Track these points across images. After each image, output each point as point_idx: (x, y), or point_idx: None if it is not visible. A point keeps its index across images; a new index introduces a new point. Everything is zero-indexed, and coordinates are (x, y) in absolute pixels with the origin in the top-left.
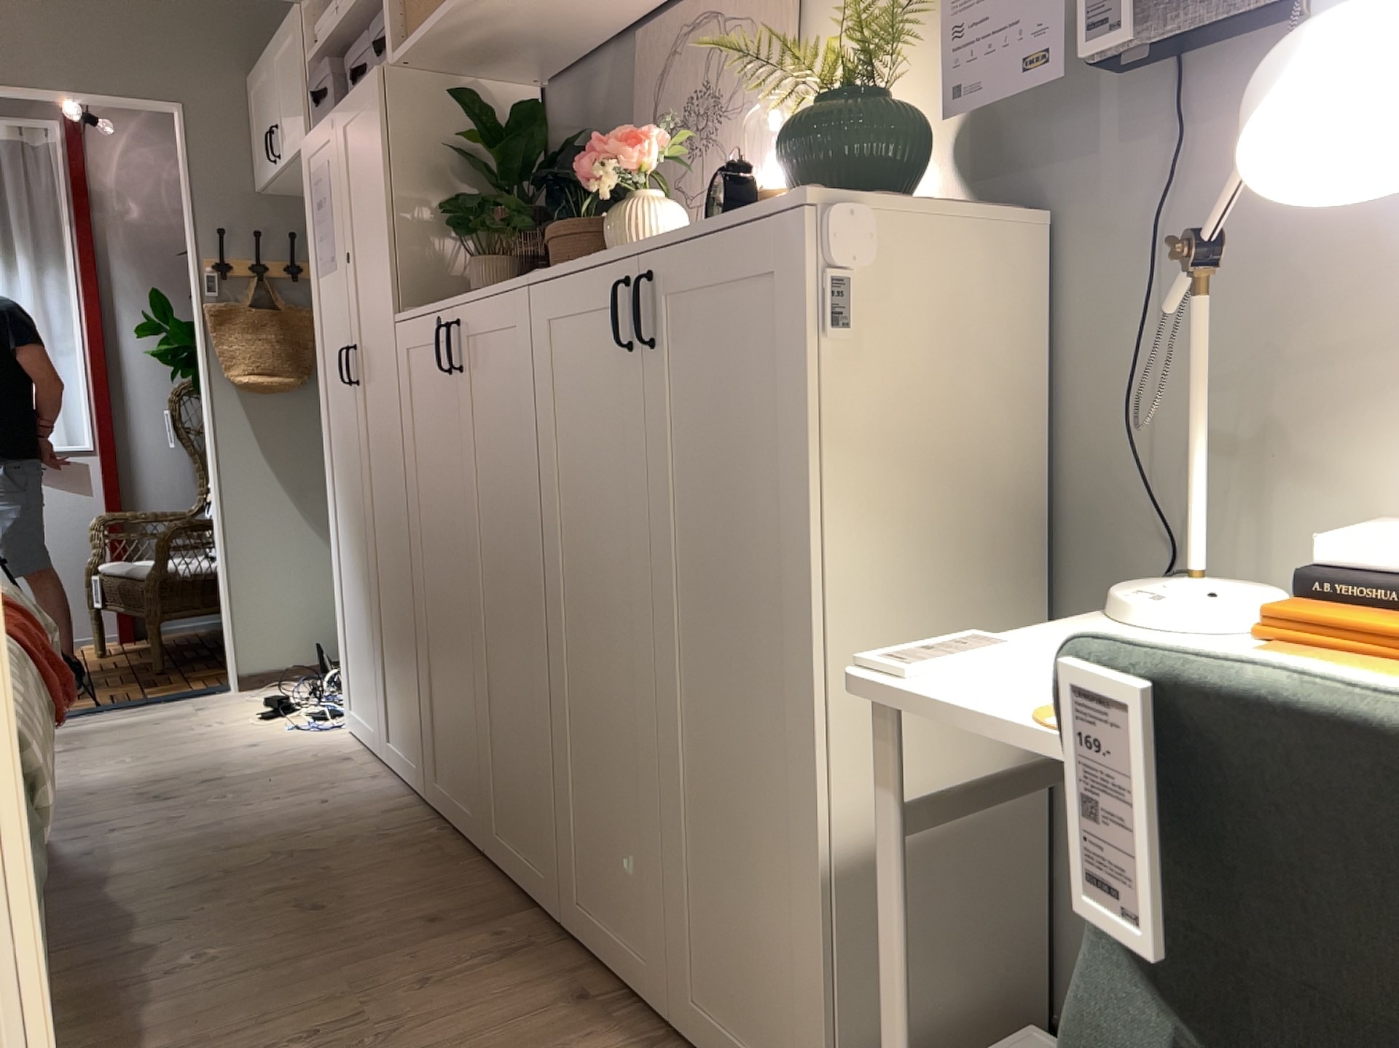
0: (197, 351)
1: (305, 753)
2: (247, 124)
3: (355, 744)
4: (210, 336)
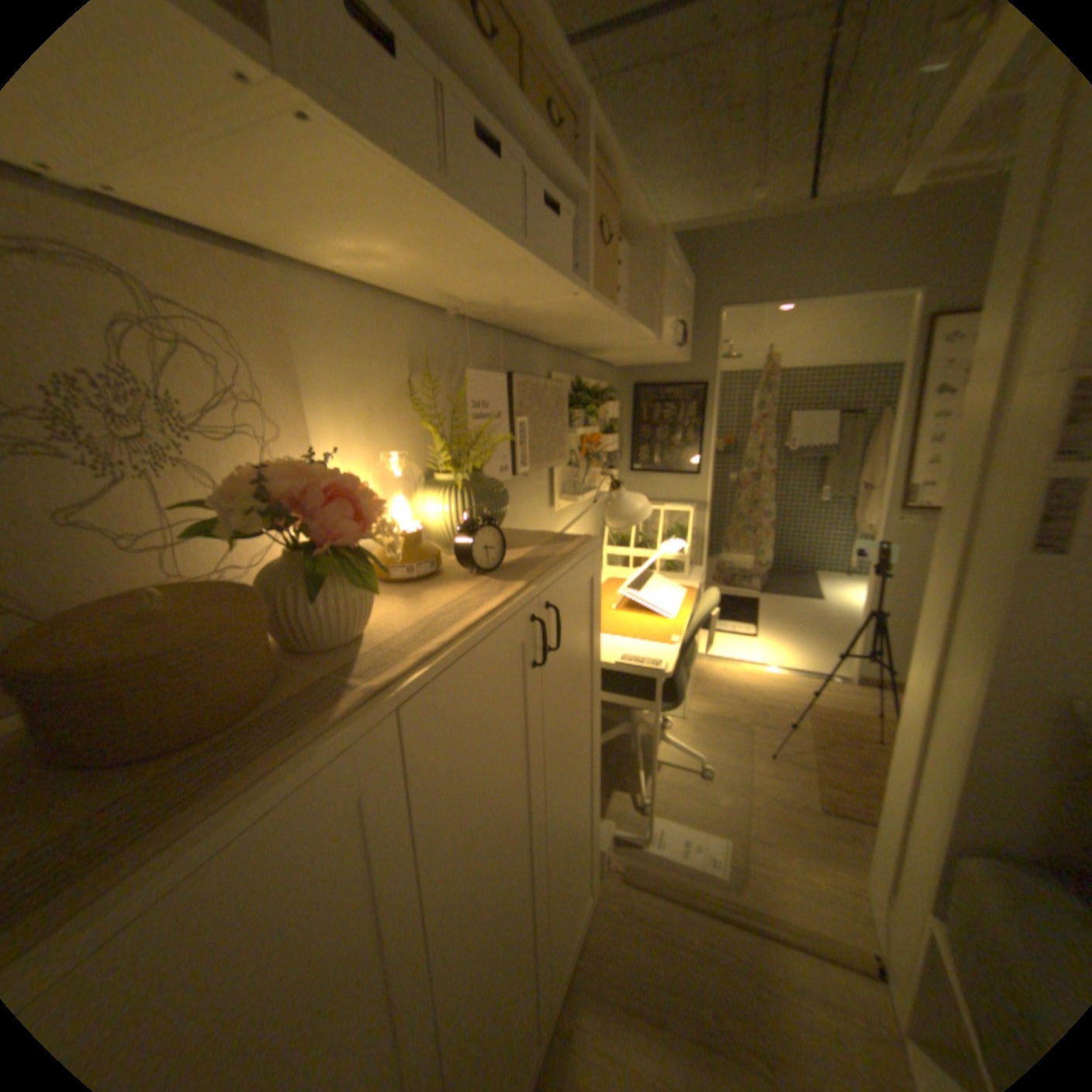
0: None
1: None
2: None
3: None
4: None
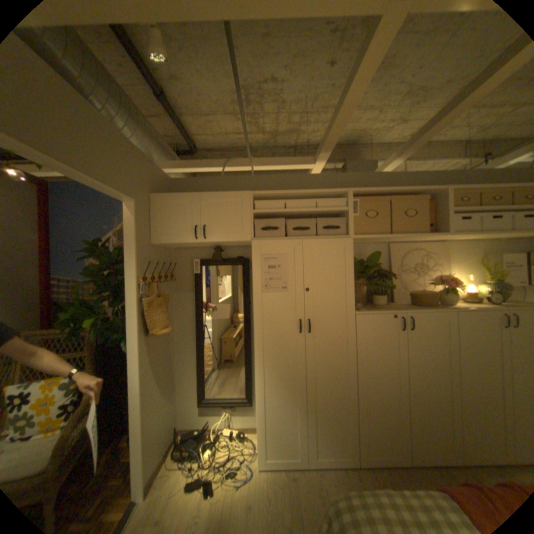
0: (126, 322)
1: (276, 491)
2: (149, 214)
3: (279, 473)
4: (139, 313)
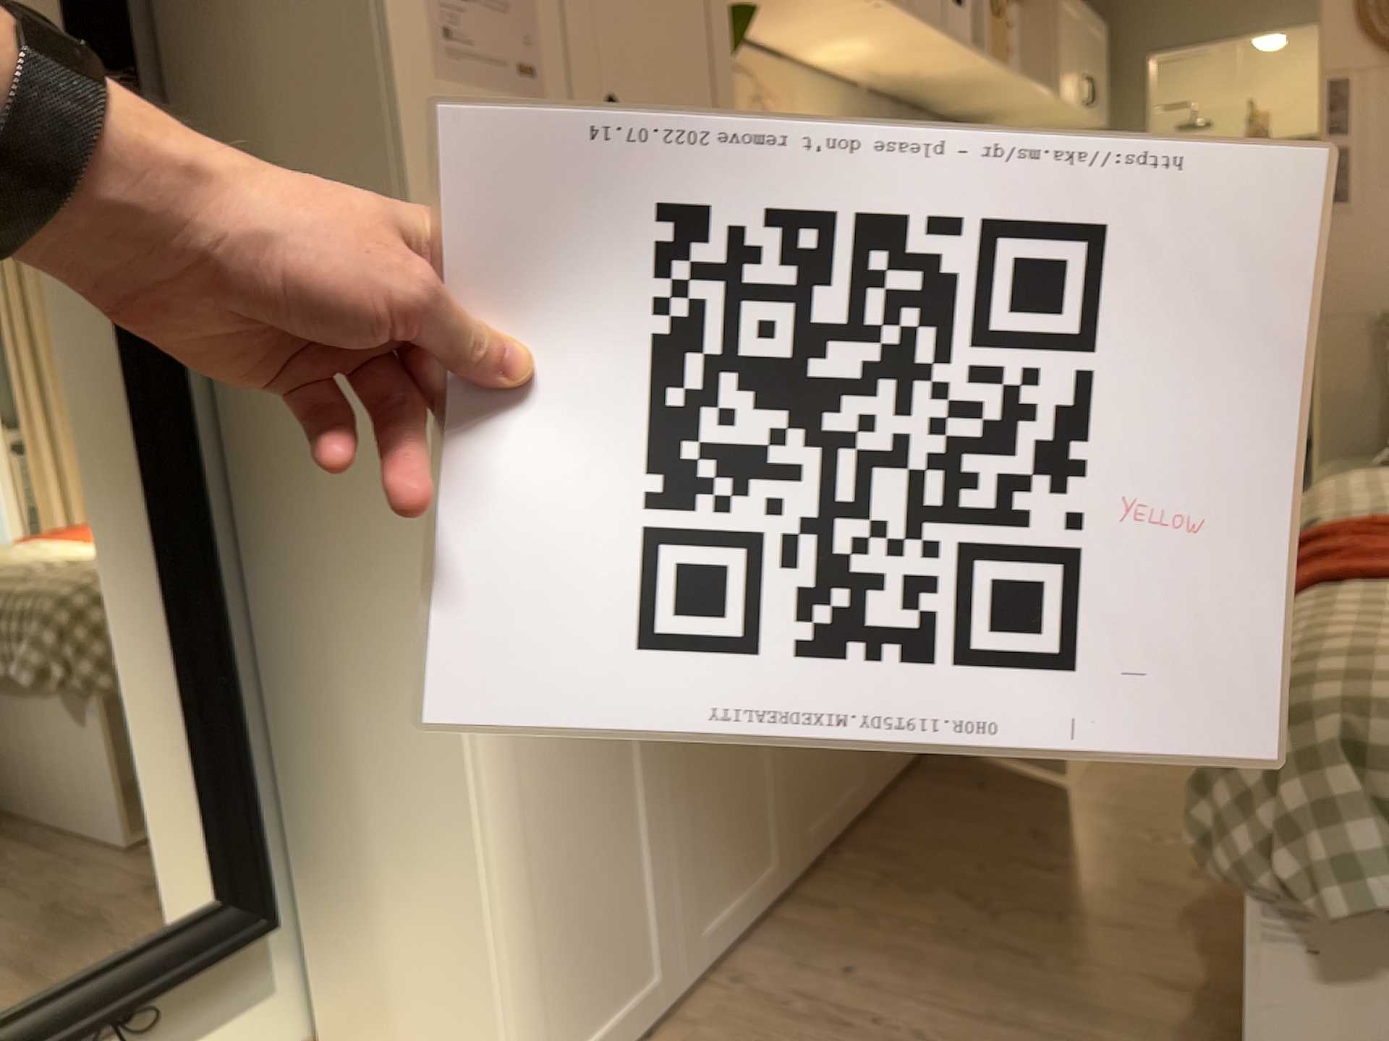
0: None
1: None
2: None
3: None
4: None
